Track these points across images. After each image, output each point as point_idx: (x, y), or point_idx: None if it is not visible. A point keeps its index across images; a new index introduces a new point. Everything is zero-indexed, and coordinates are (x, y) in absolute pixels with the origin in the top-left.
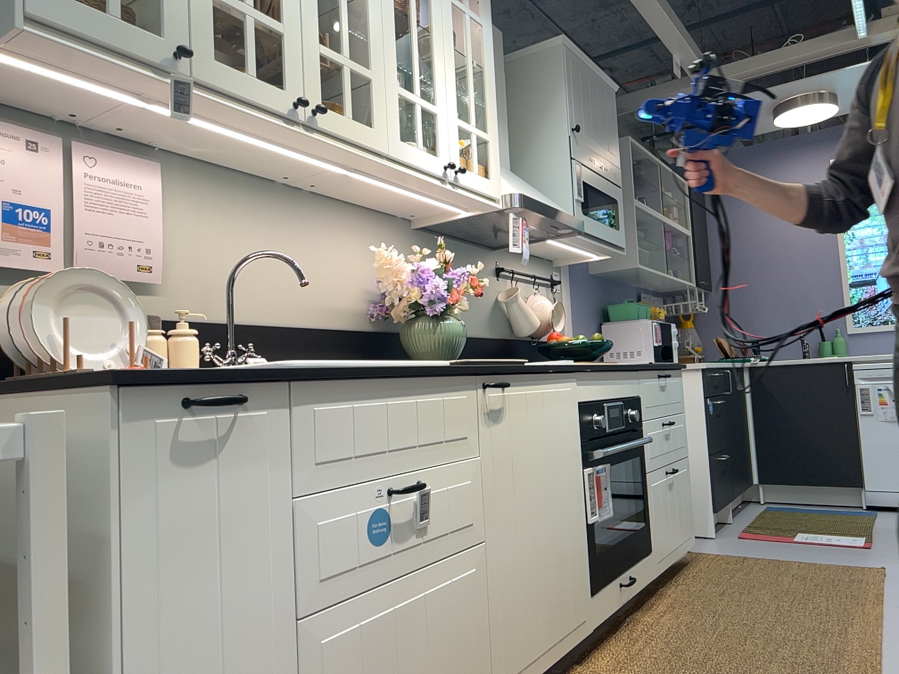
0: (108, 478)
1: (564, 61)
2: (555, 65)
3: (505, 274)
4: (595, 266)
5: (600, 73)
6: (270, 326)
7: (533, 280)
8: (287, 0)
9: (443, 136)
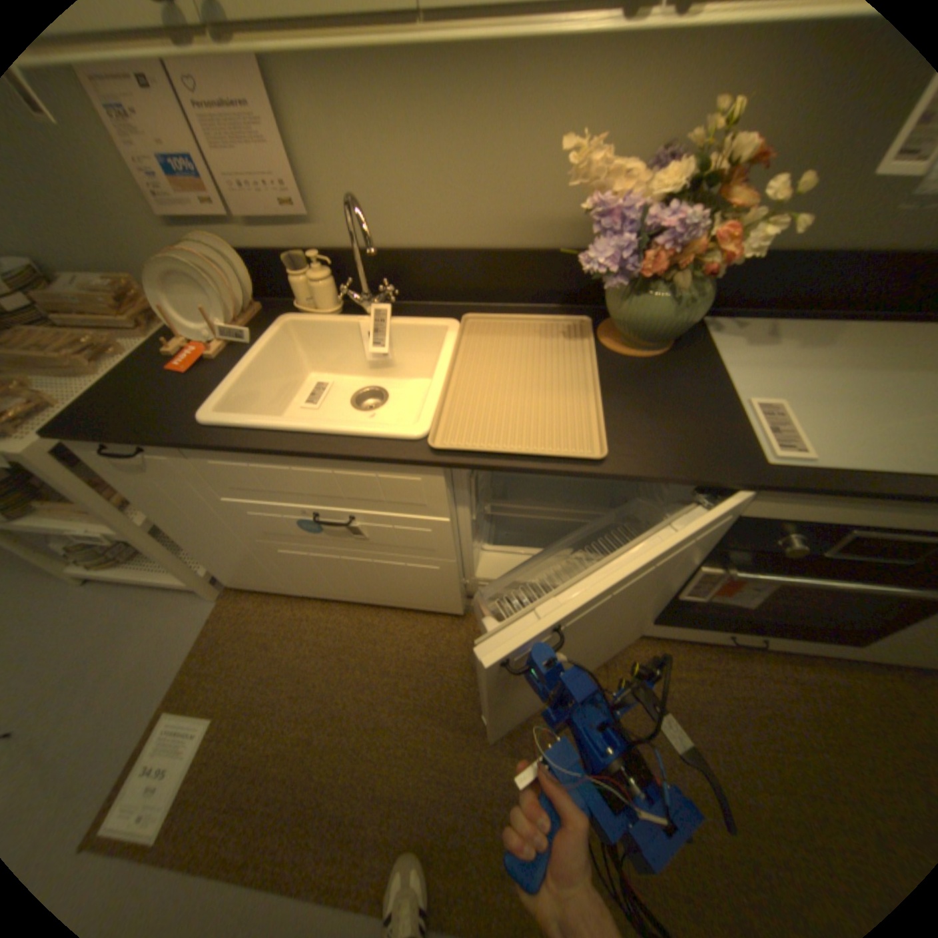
0: (95, 470)
1: None
2: None
3: None
4: None
5: None
6: (437, 250)
7: None
8: None
9: None
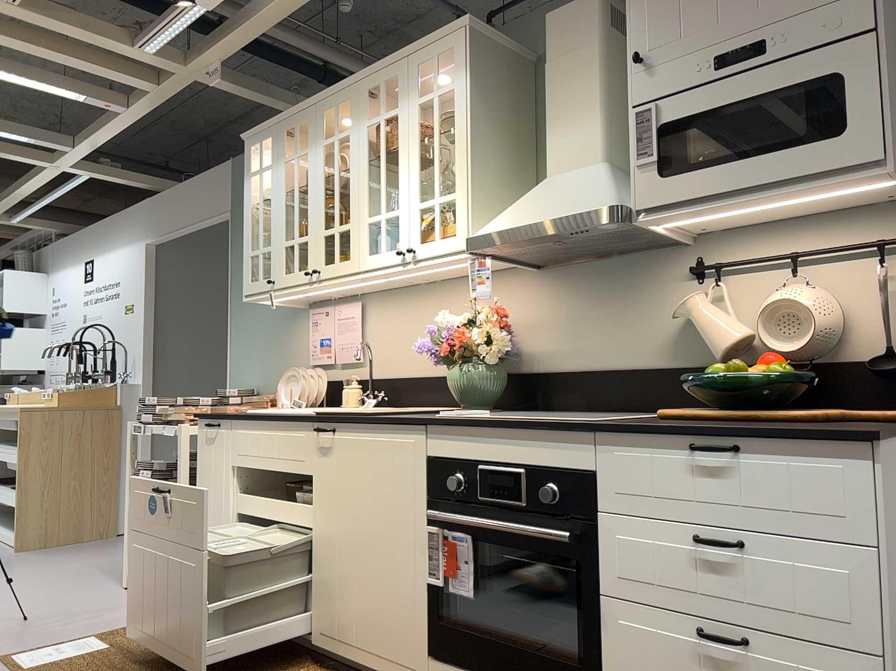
0: (198, 444)
1: None
2: None
3: (713, 271)
4: None
5: None
6: (411, 377)
7: (811, 258)
8: (309, 220)
9: (402, 229)
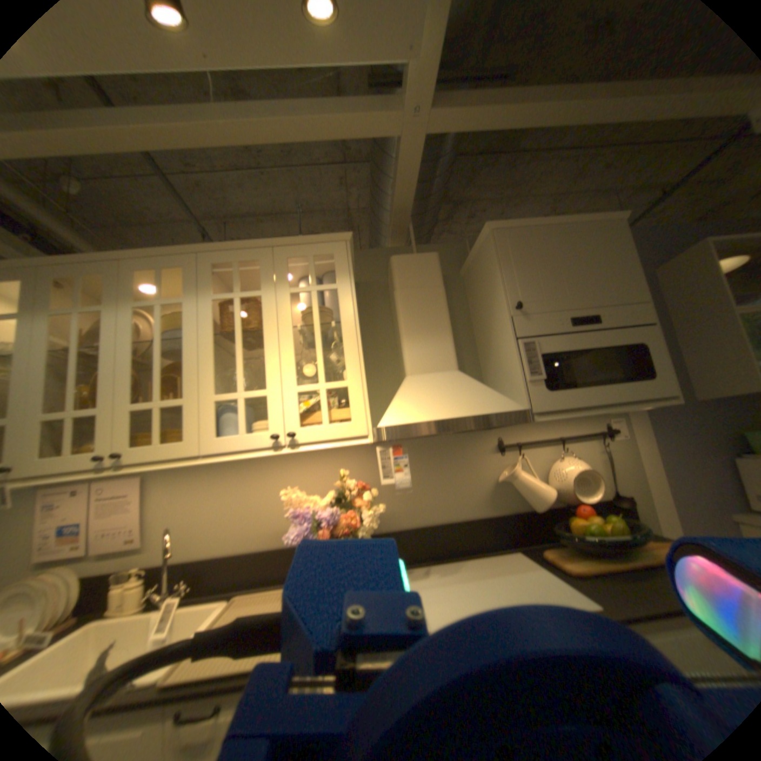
0: None
1: (493, 245)
2: (489, 251)
3: (511, 448)
4: (700, 392)
5: (576, 218)
6: (221, 559)
7: (566, 440)
8: (101, 391)
9: (273, 412)
